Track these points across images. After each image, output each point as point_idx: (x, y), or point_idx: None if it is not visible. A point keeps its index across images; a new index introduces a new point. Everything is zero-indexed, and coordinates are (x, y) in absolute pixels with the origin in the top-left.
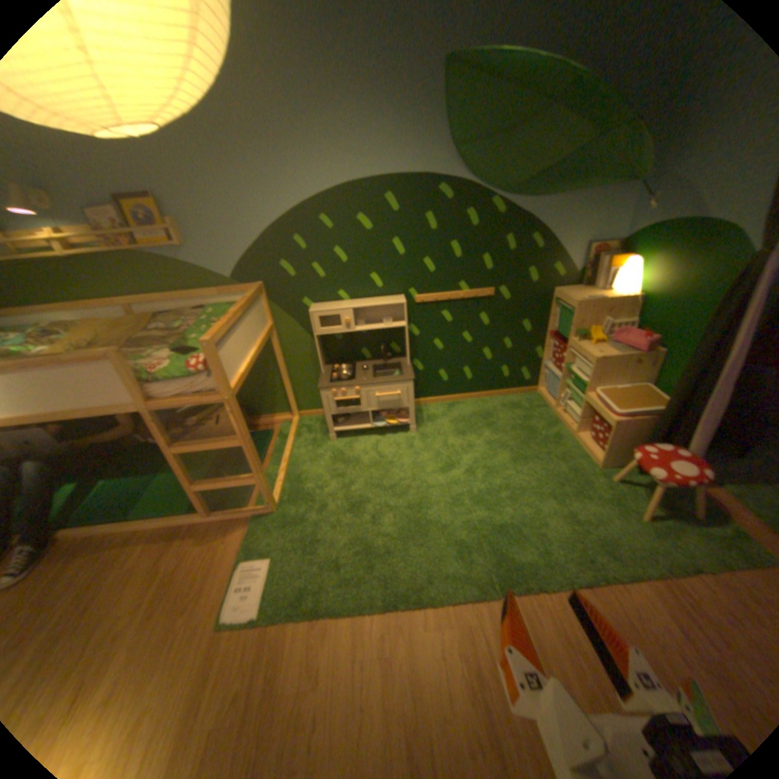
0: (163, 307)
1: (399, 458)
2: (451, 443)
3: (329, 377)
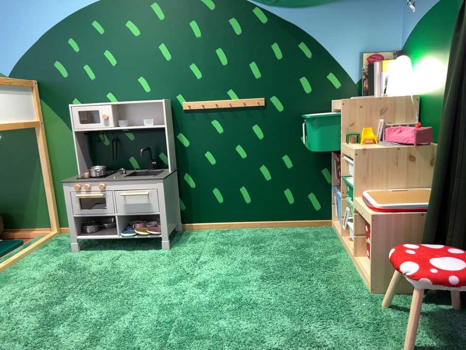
0: None
1: (133, 269)
2: (202, 260)
3: (82, 176)
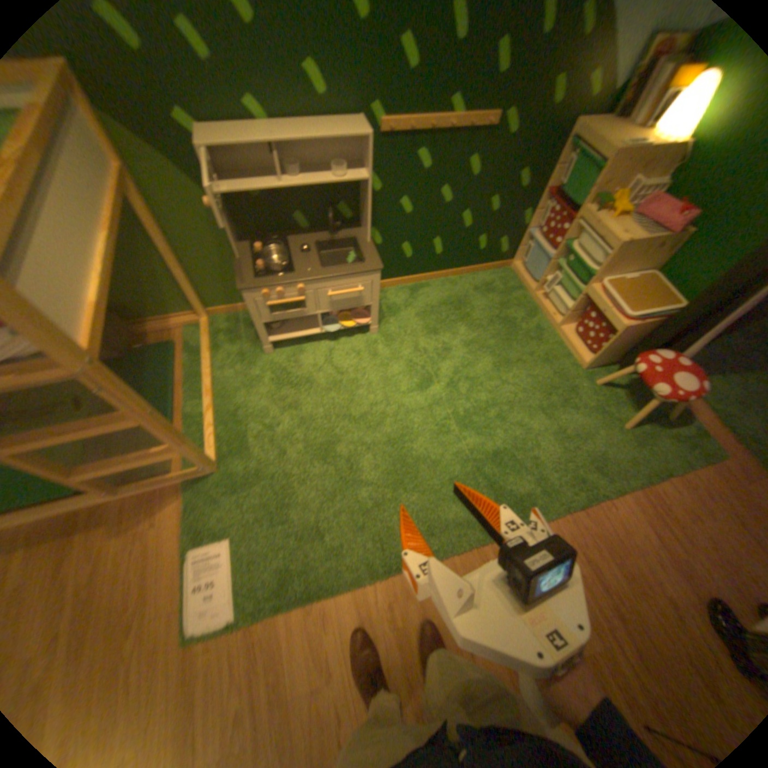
0: None
1: (362, 372)
2: (422, 346)
3: (248, 265)
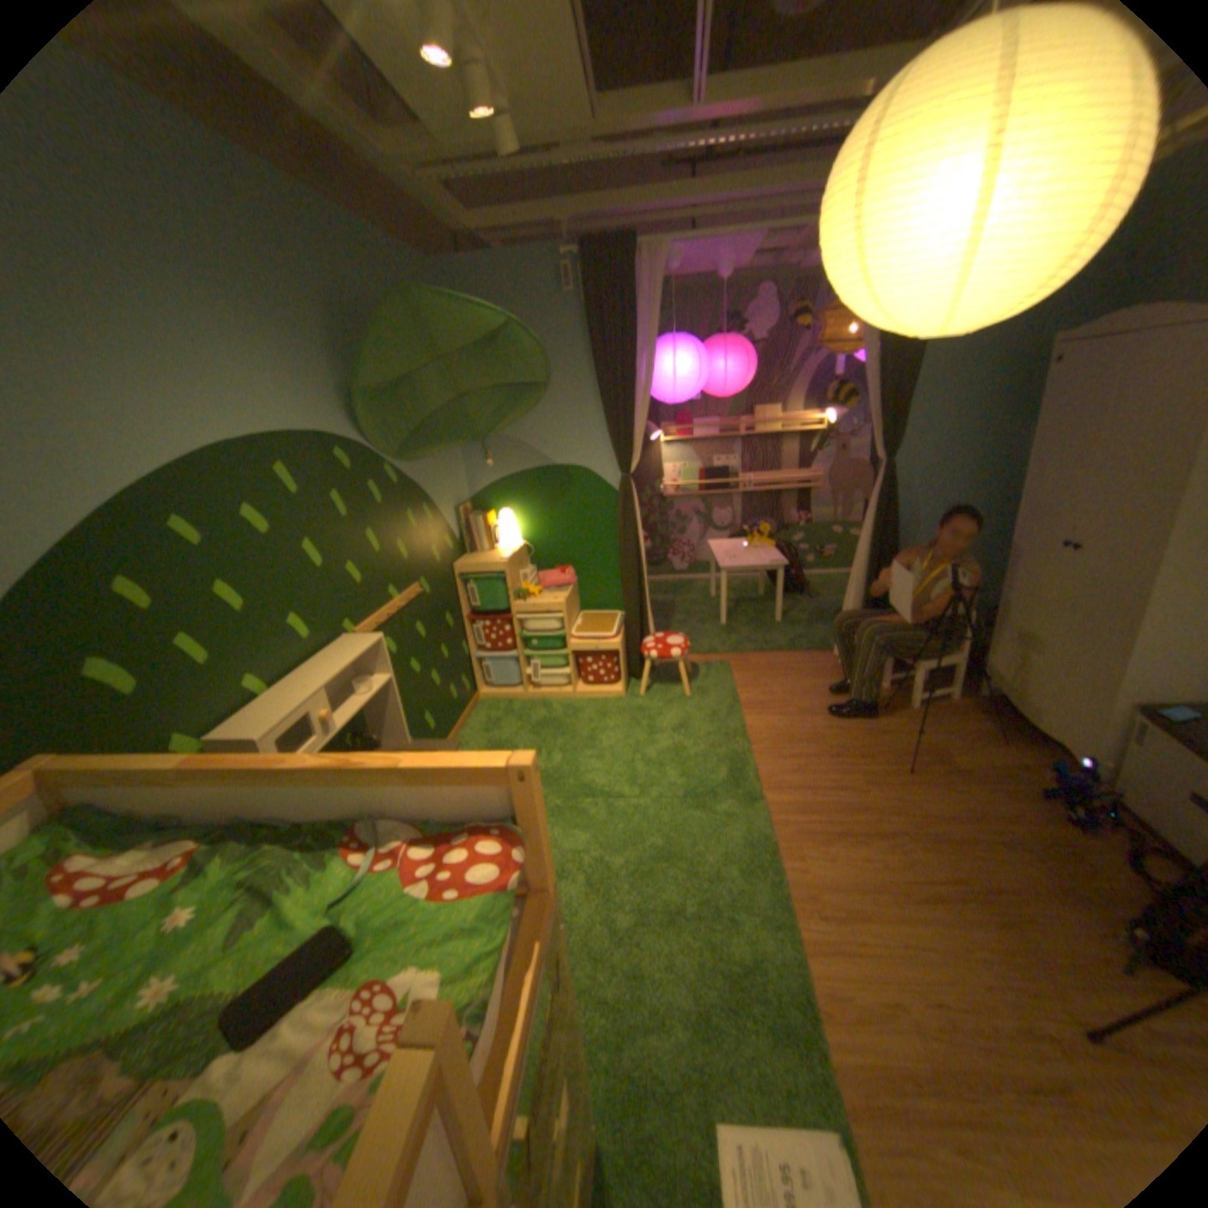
0: None
1: None
2: None
3: None
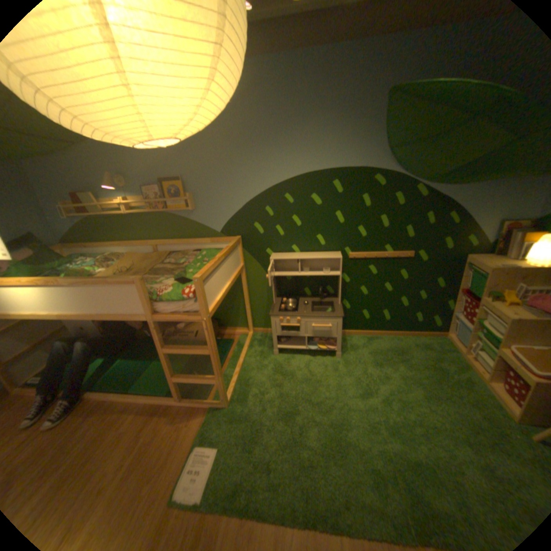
0: (175, 248)
1: (325, 378)
2: (370, 372)
3: (278, 306)
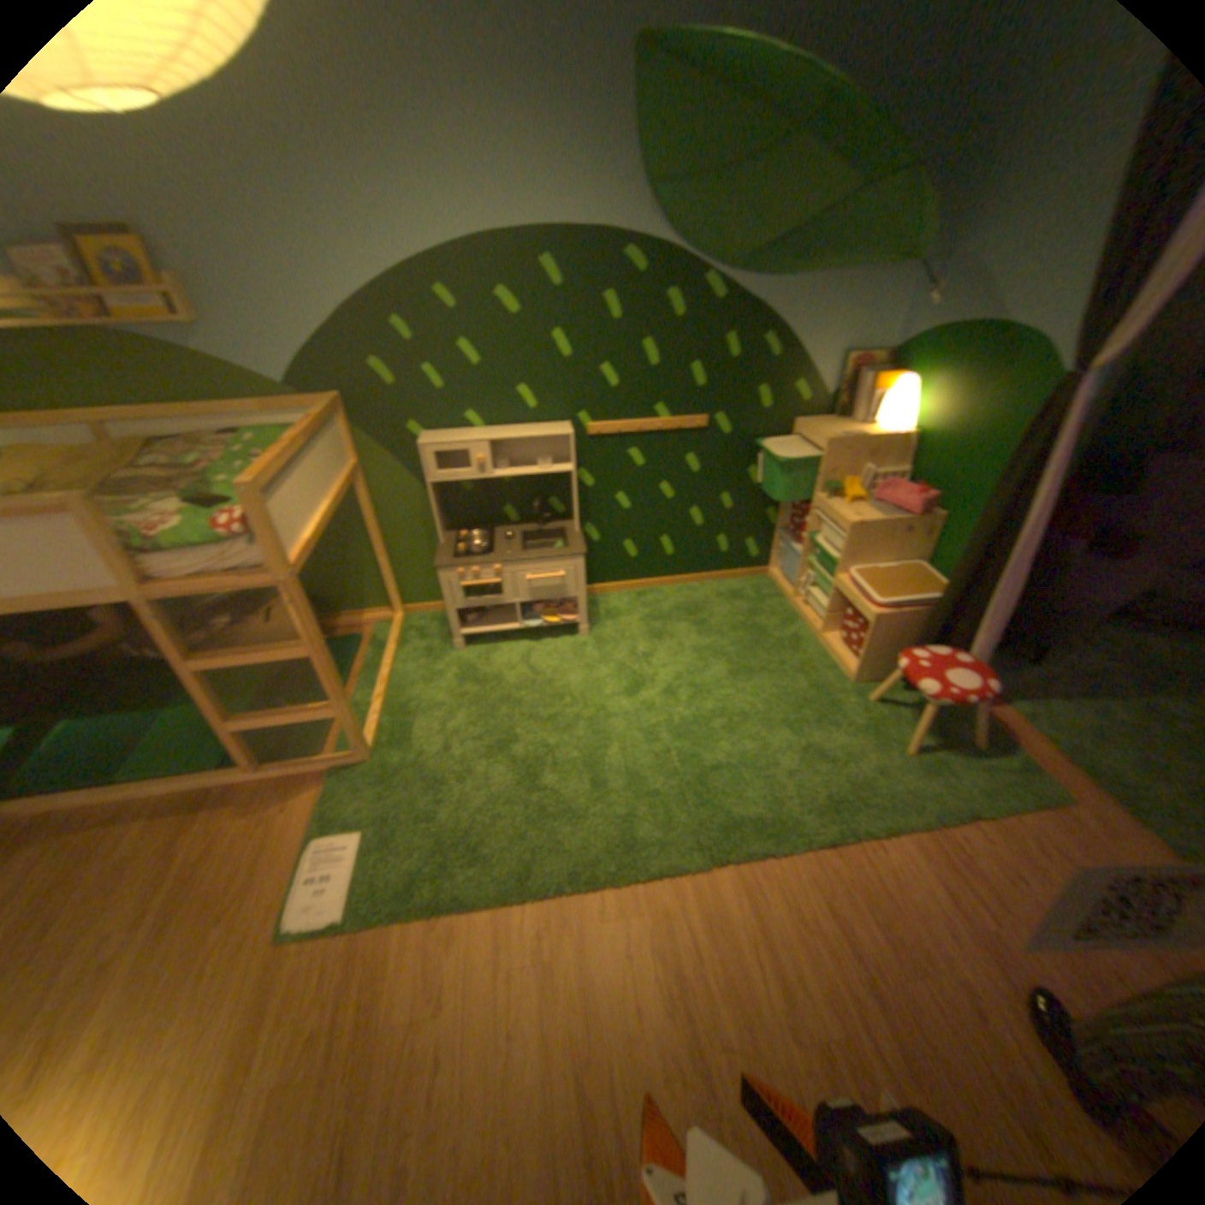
0: (164, 428)
1: (563, 673)
2: (641, 650)
3: (452, 548)
